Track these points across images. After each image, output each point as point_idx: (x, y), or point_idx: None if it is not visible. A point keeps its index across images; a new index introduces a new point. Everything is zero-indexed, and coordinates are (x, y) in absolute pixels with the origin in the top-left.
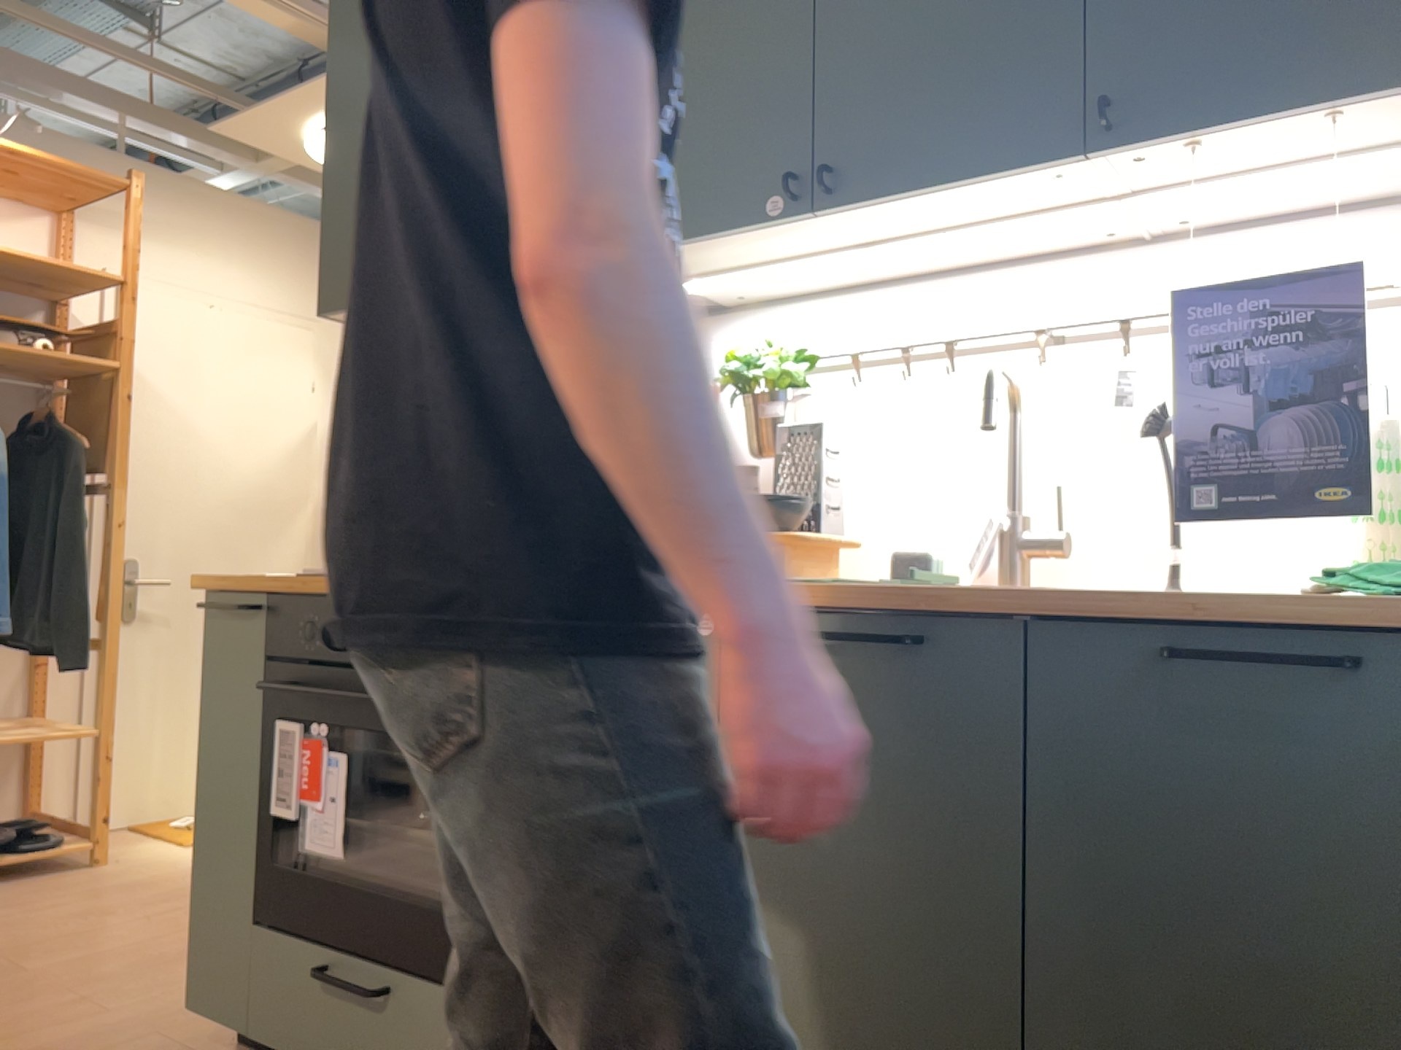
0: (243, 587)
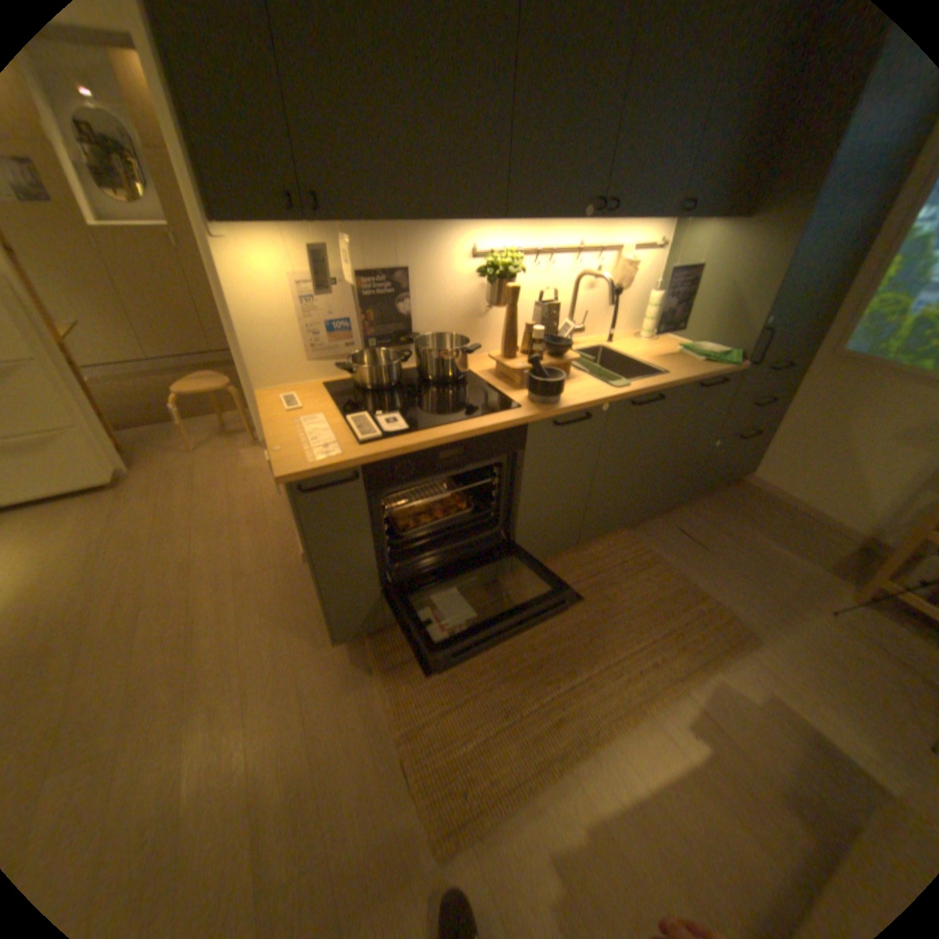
0: (342, 466)
